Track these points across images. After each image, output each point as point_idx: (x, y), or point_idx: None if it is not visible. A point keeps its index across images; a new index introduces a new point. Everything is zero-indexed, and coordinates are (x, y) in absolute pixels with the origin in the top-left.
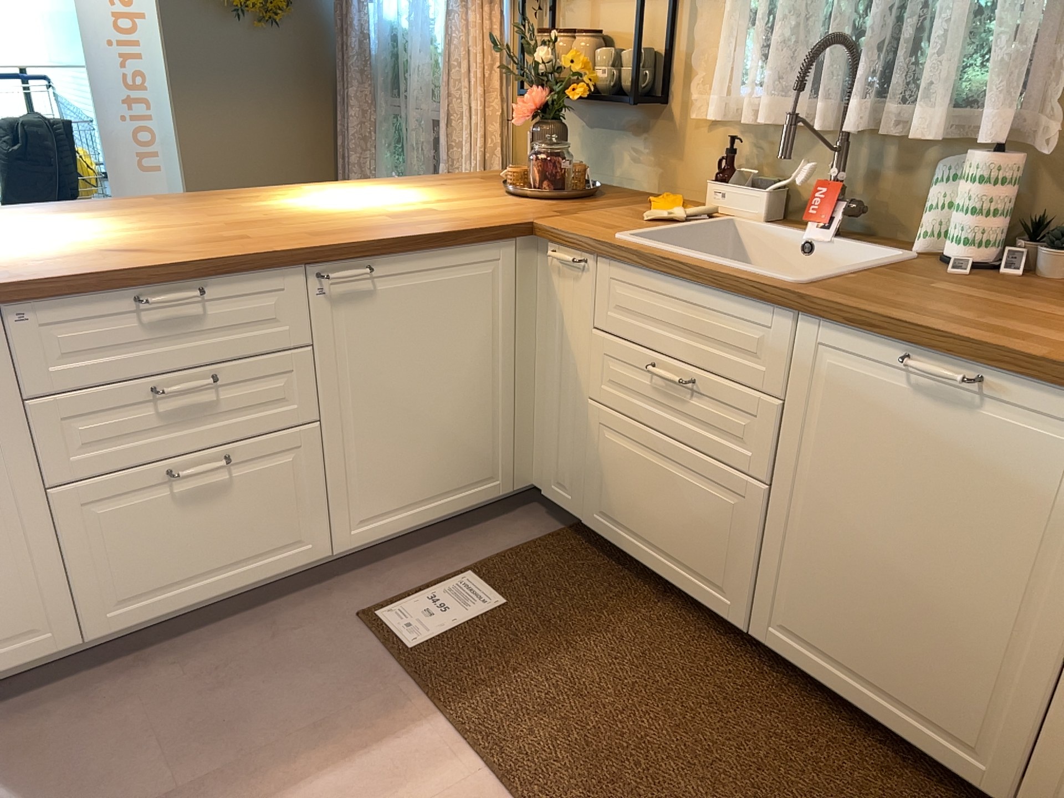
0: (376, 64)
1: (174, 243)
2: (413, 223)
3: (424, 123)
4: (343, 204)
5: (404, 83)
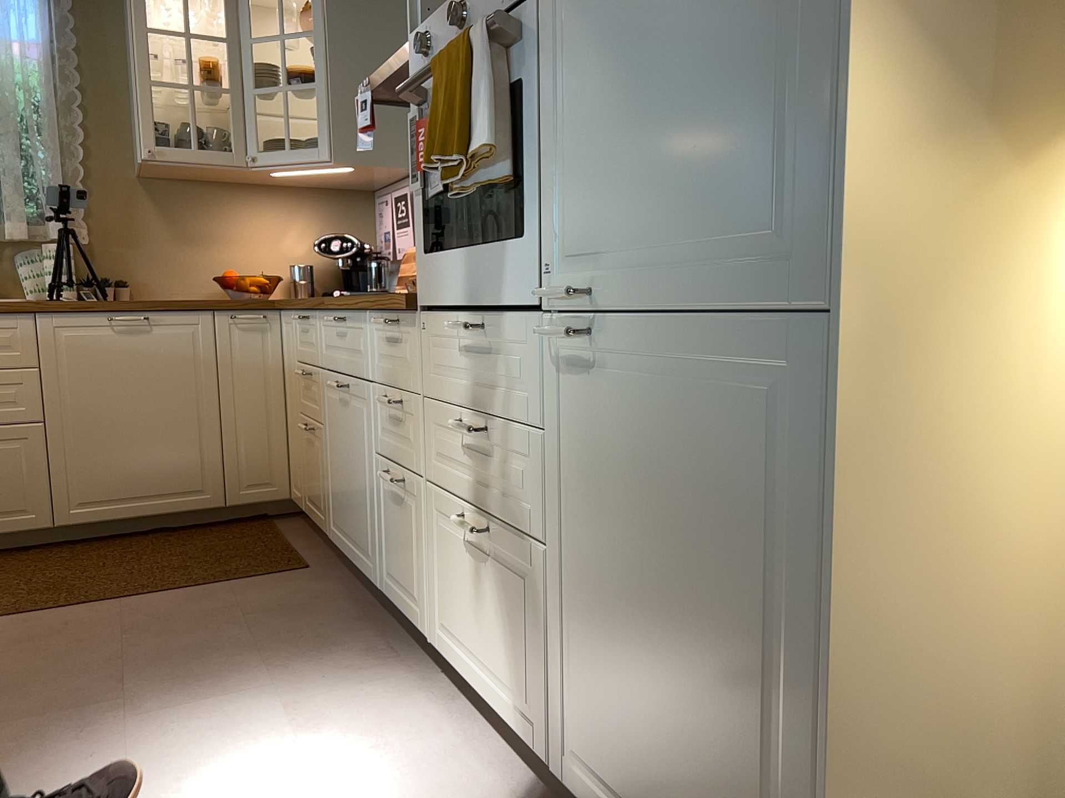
0: None
1: None
2: None
3: None
4: None
5: None
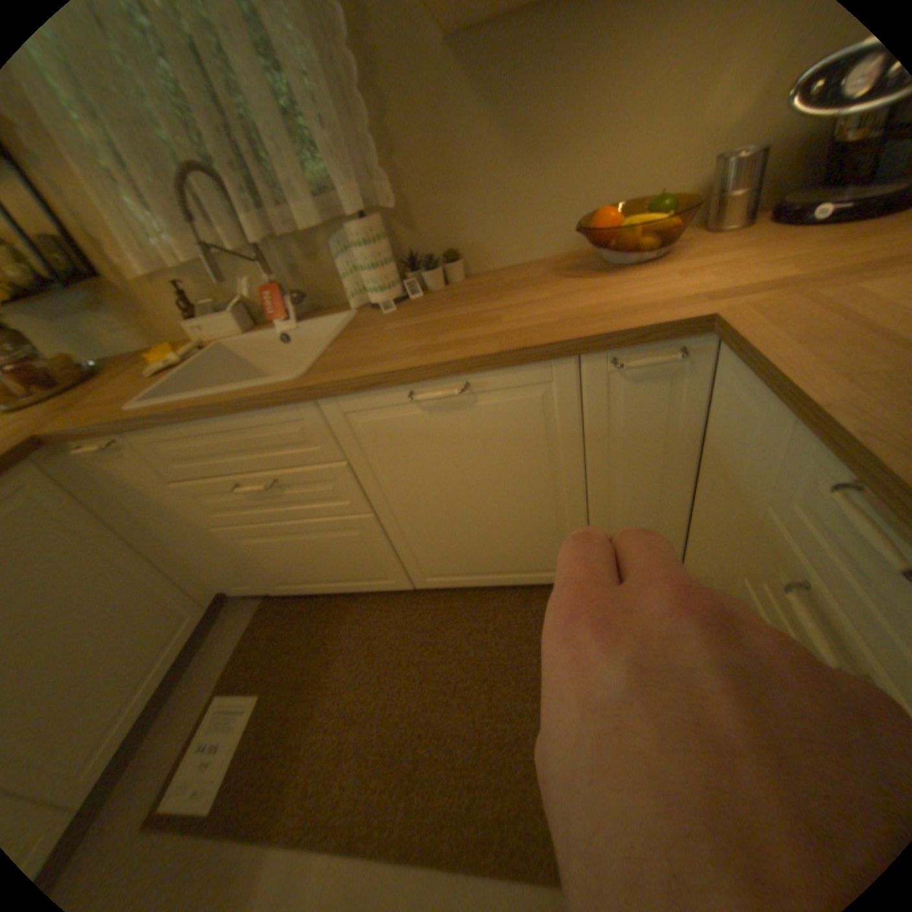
0: None
1: None
2: None
3: None
4: None
5: None
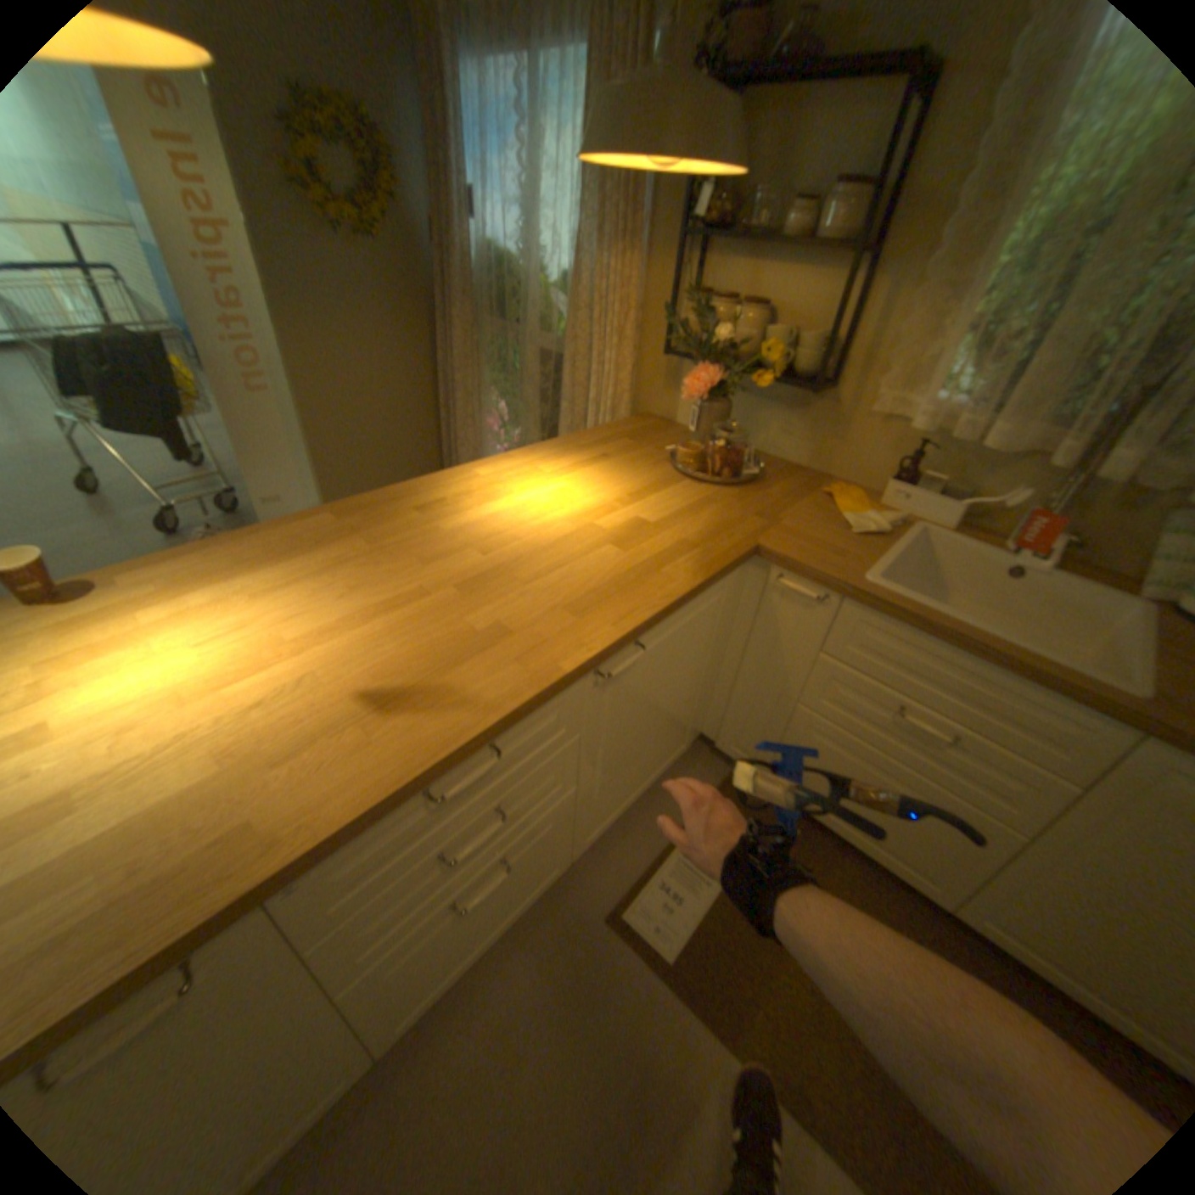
0: (475, 283)
1: (429, 660)
2: (653, 562)
3: (538, 355)
4: (546, 514)
5: (510, 308)
